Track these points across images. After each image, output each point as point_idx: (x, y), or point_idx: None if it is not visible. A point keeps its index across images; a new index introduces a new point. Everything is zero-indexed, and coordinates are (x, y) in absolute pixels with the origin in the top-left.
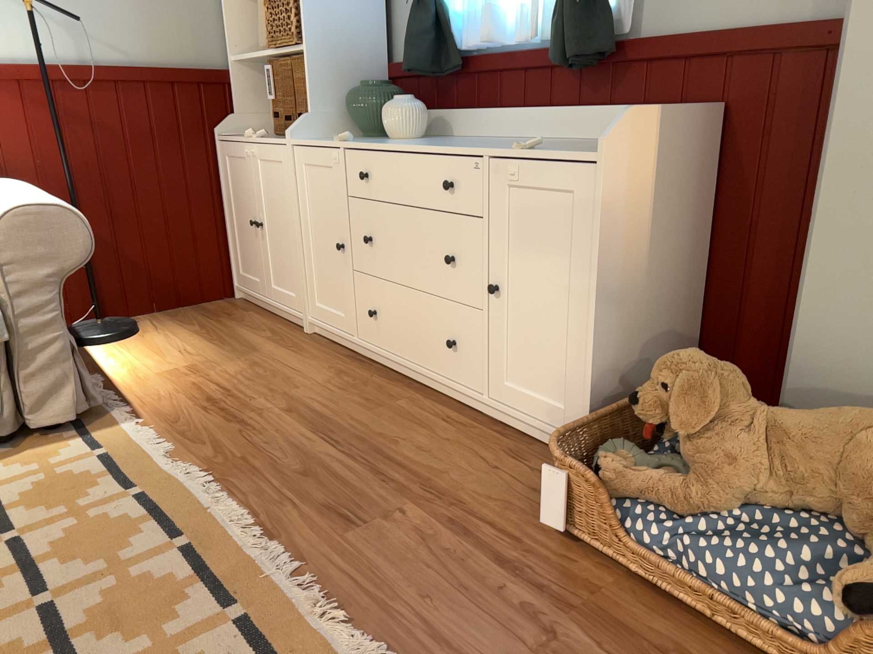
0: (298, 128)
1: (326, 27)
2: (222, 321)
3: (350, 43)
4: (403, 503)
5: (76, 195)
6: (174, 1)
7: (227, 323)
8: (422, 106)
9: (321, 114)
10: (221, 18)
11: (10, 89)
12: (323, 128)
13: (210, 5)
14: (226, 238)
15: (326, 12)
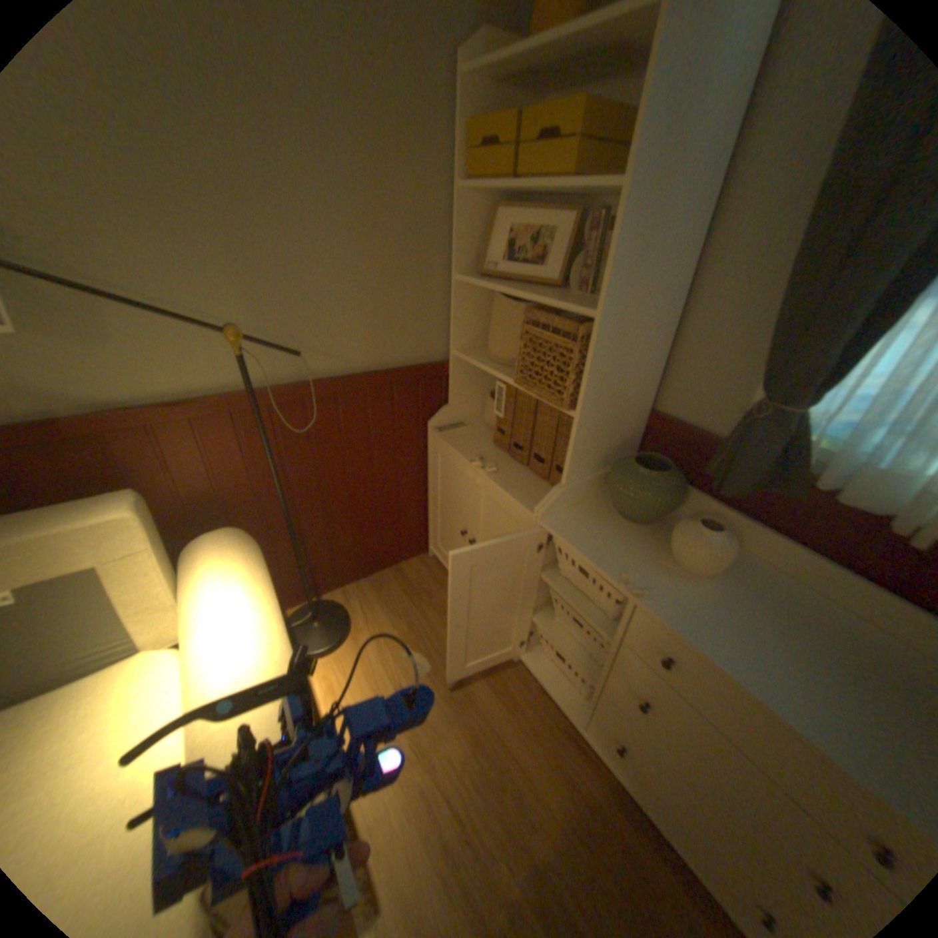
0: (552, 504)
1: (609, 388)
2: (426, 611)
3: (626, 398)
4: None
5: (292, 504)
6: (401, 290)
7: (432, 618)
8: (738, 538)
9: (577, 482)
10: (448, 302)
11: (219, 418)
12: (576, 496)
13: (438, 288)
14: (428, 510)
15: (613, 370)
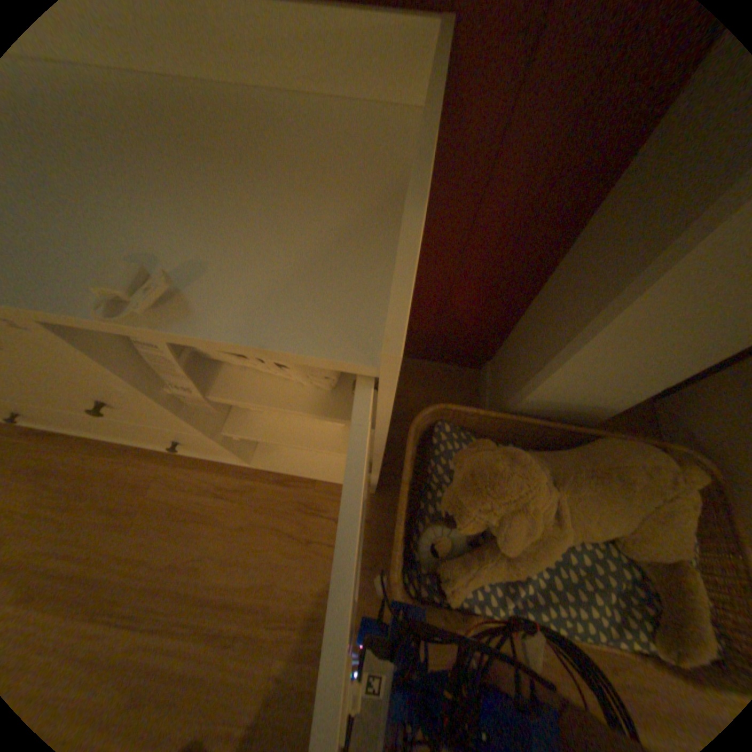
0: None
1: None
2: None
3: None
4: (266, 663)
5: None
6: None
7: None
8: None
9: None
10: None
11: None
12: None
13: None
14: None
15: None
